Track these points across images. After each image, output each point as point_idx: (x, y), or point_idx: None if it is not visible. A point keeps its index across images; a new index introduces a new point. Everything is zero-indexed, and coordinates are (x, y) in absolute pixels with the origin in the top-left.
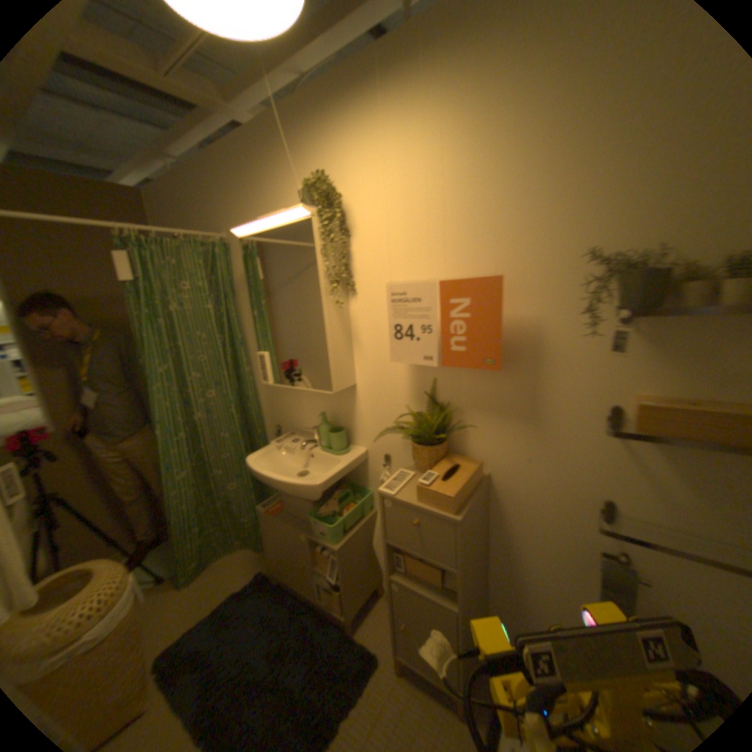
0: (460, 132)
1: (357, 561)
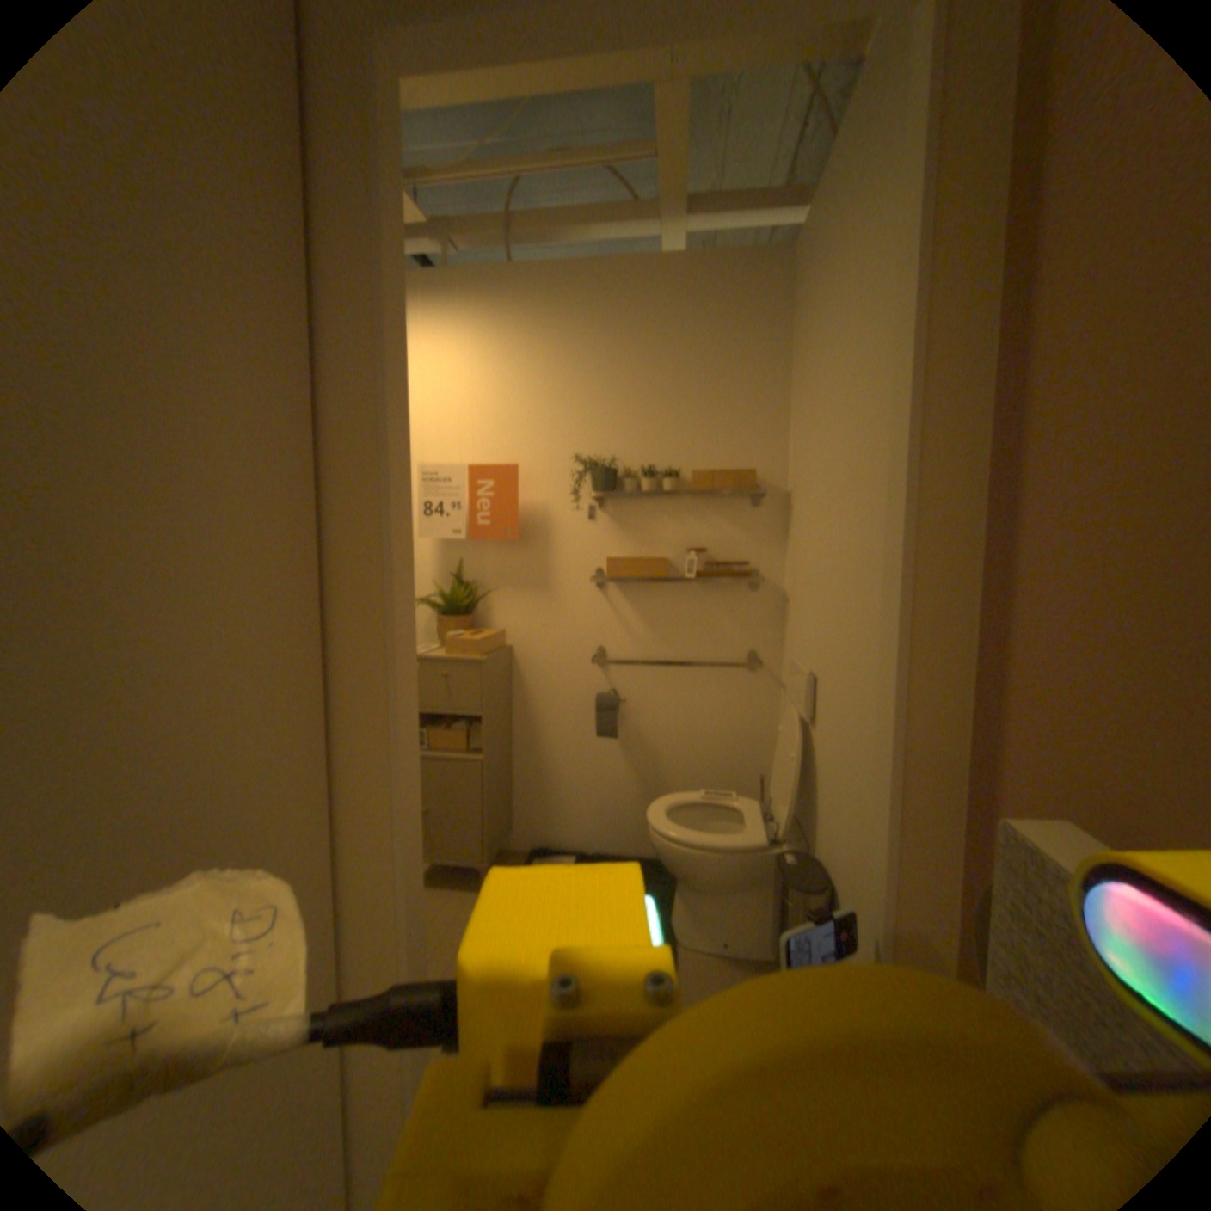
0: (487, 354)
1: None
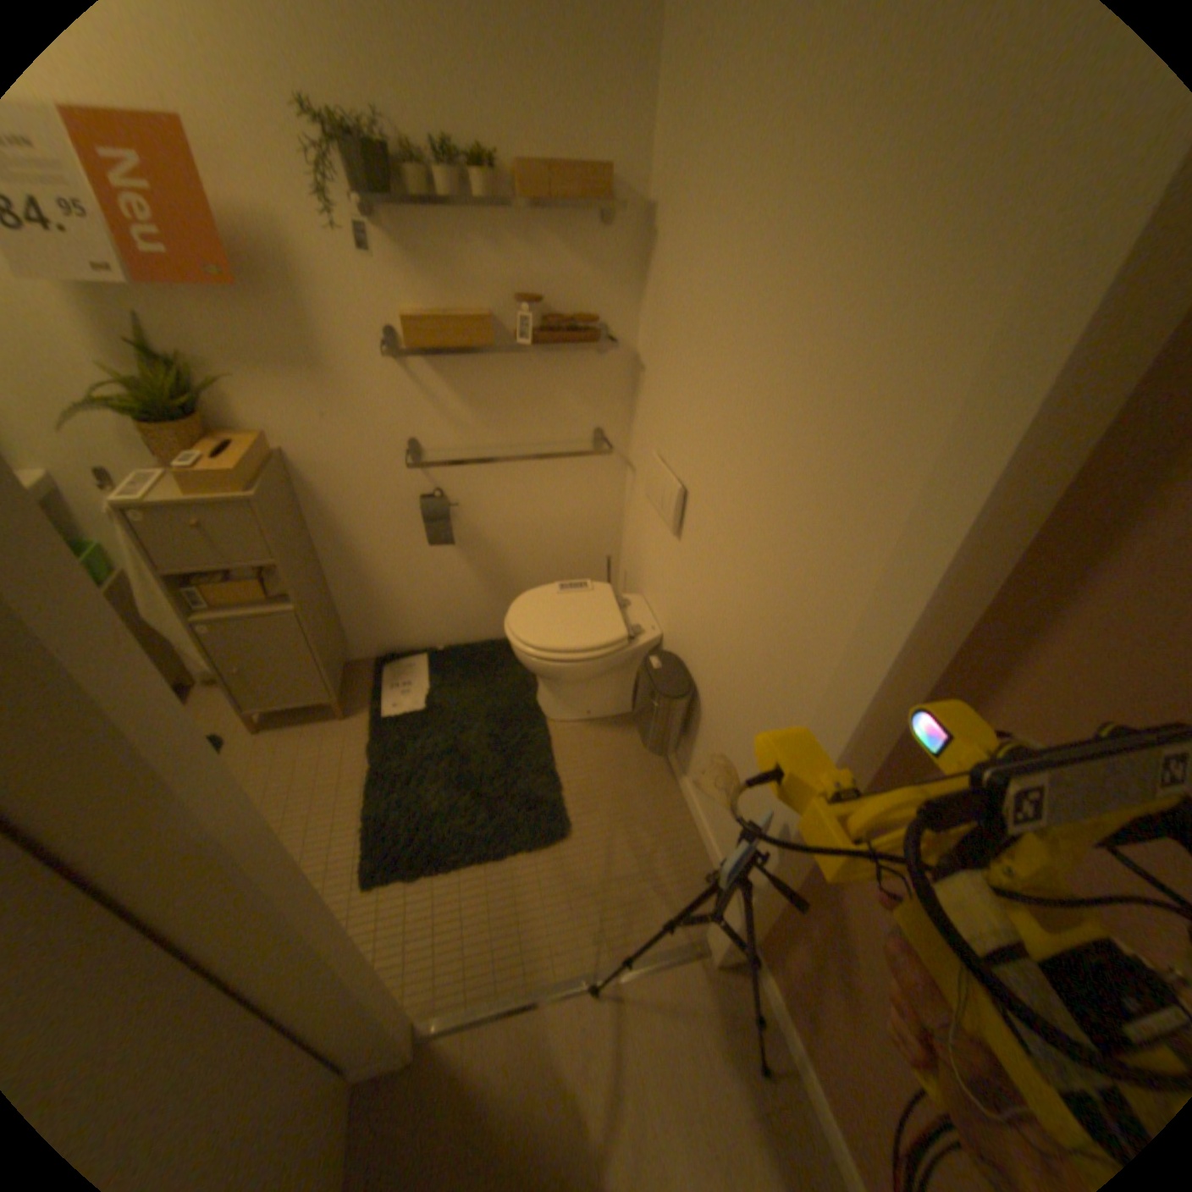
0: None
1: None
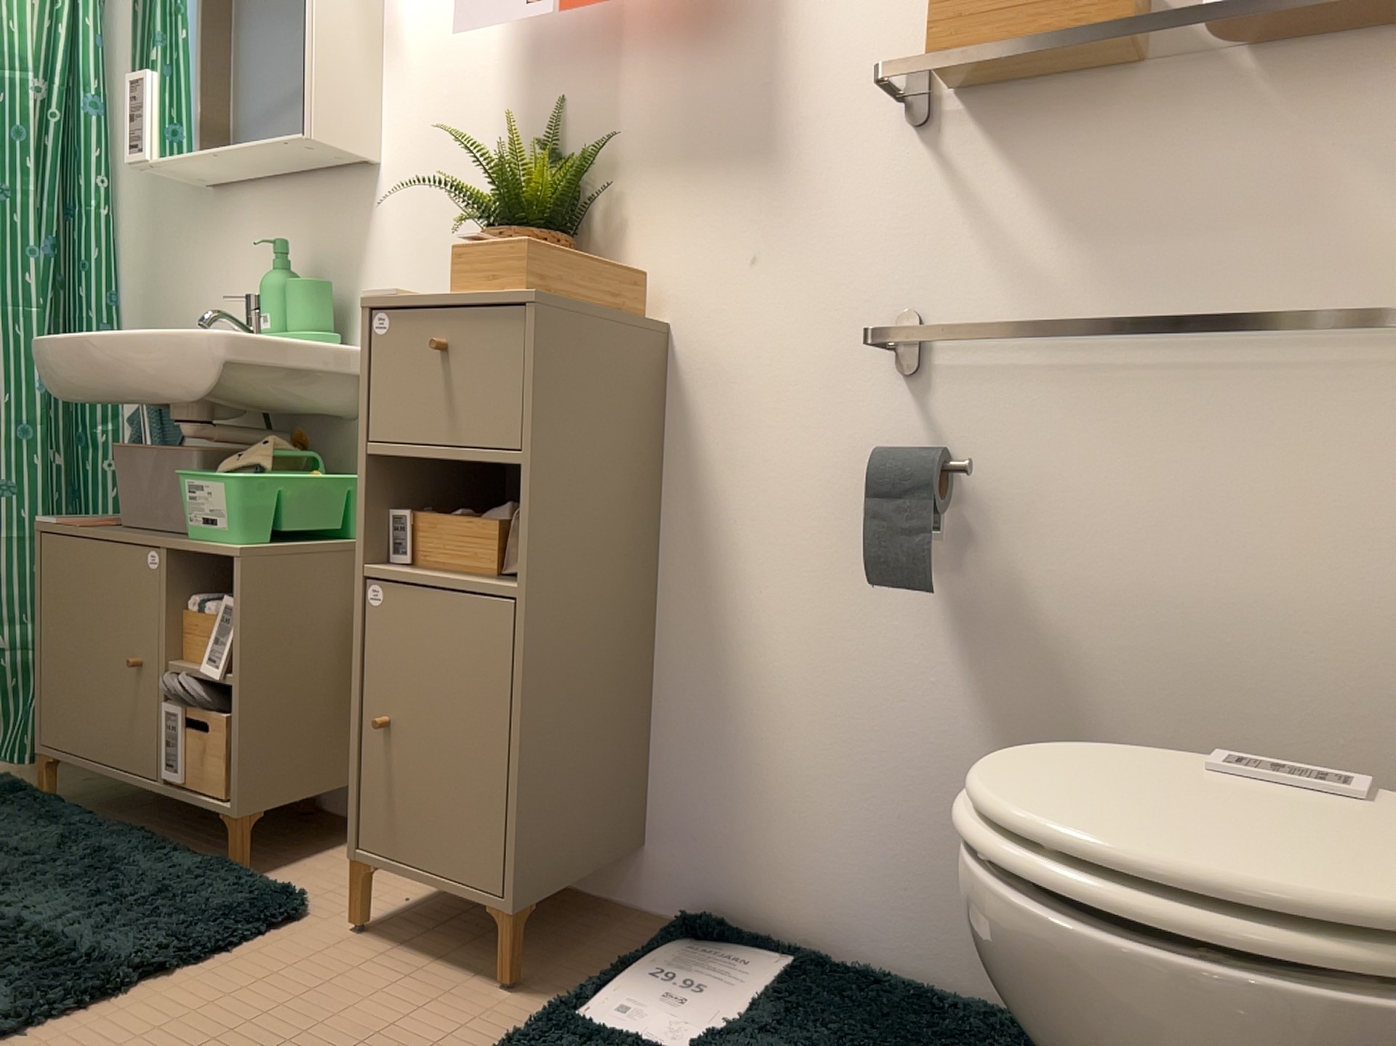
0: None
1: (314, 636)
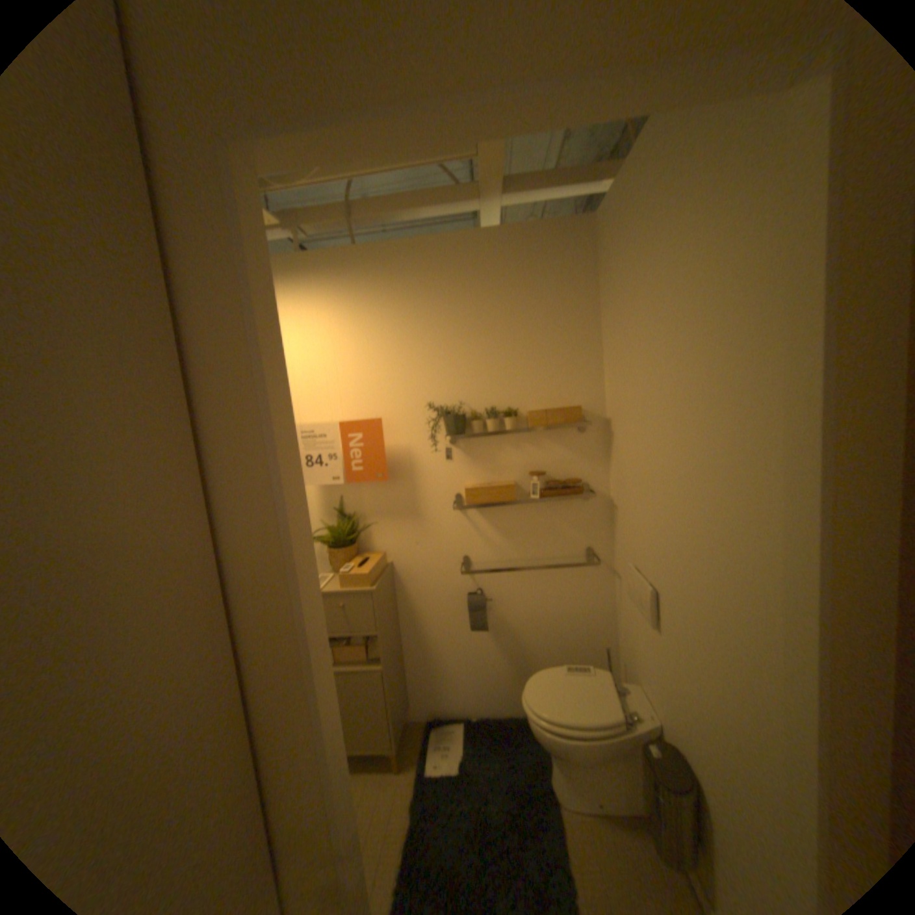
0: (344, 327)
1: None
